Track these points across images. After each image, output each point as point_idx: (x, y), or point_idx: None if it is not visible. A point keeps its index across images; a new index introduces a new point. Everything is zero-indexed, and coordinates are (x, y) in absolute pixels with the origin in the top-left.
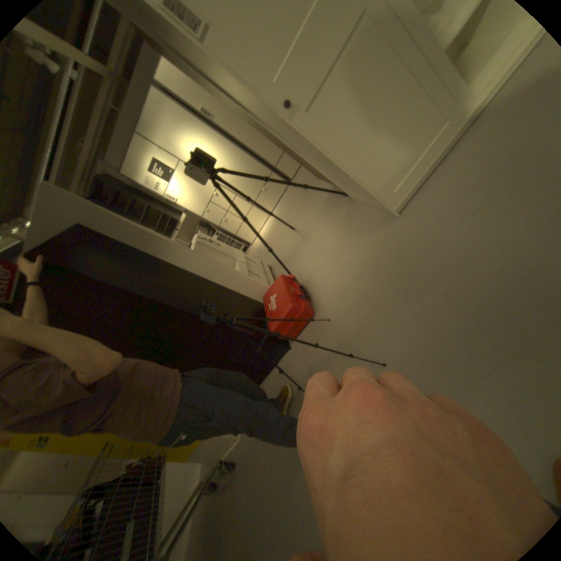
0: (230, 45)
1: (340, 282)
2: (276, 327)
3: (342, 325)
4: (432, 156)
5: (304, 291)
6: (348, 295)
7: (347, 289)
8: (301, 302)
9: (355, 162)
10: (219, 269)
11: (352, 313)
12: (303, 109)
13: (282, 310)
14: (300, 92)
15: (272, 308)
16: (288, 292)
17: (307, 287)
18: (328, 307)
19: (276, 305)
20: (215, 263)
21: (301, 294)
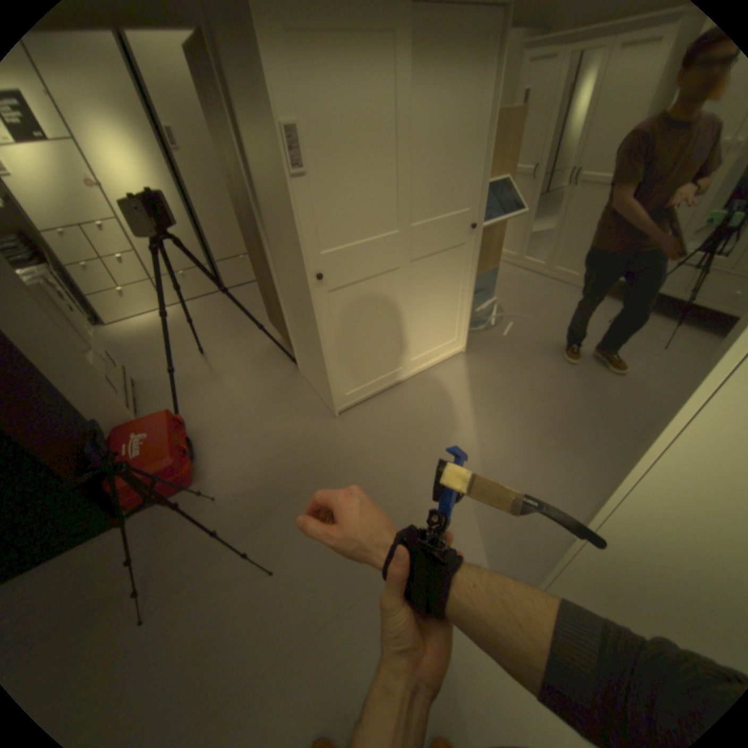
0: (311, 203)
1: (246, 457)
2: (120, 486)
3: (226, 513)
4: (380, 386)
5: (188, 447)
6: (251, 477)
7: (252, 469)
8: (182, 464)
9: (335, 356)
10: (65, 354)
11: (247, 501)
12: (327, 290)
13: (147, 465)
14: (333, 278)
15: (125, 454)
16: (169, 441)
17: (193, 443)
18: (215, 483)
19: (135, 452)
20: (67, 343)
21: (184, 450)
